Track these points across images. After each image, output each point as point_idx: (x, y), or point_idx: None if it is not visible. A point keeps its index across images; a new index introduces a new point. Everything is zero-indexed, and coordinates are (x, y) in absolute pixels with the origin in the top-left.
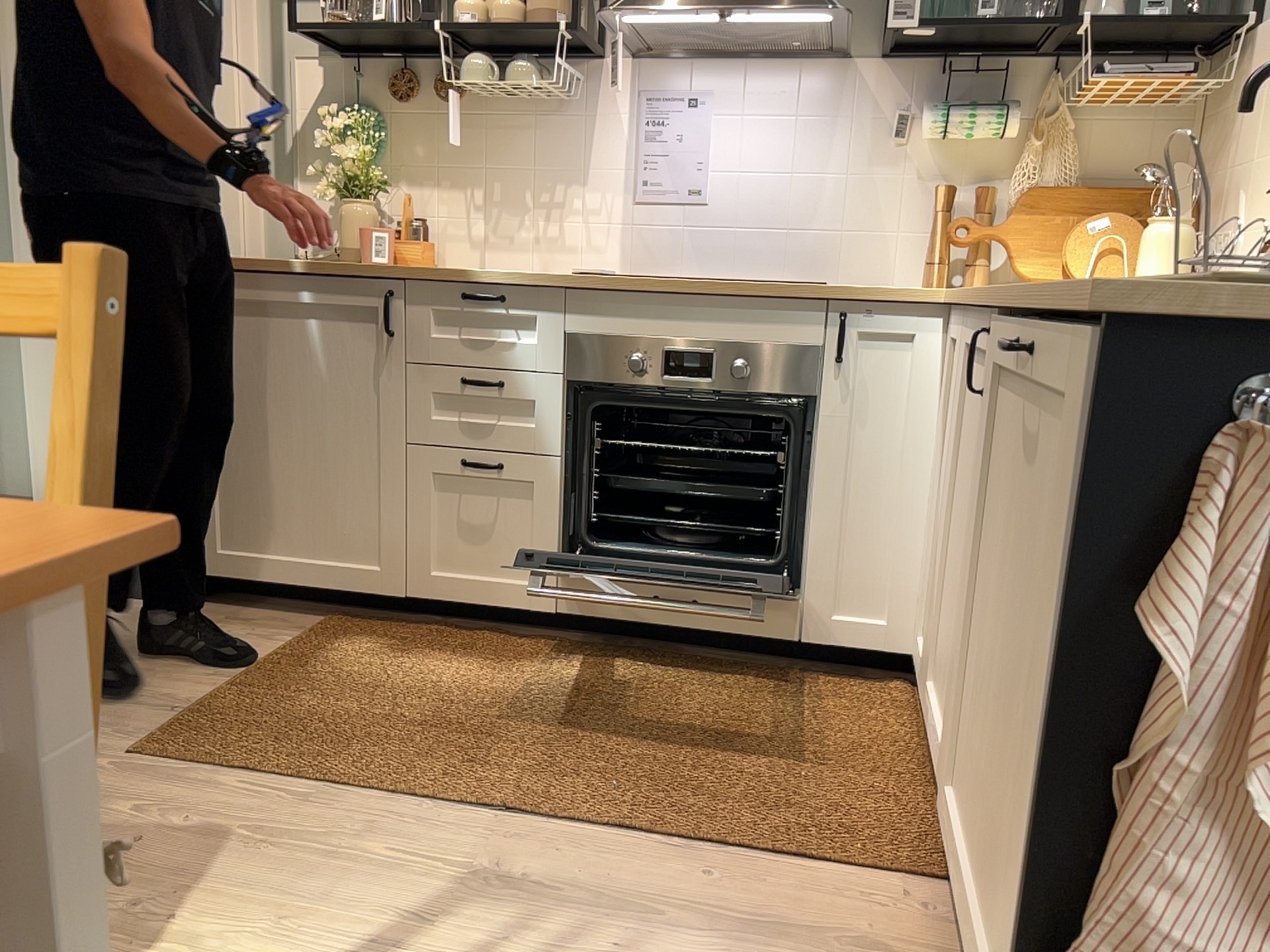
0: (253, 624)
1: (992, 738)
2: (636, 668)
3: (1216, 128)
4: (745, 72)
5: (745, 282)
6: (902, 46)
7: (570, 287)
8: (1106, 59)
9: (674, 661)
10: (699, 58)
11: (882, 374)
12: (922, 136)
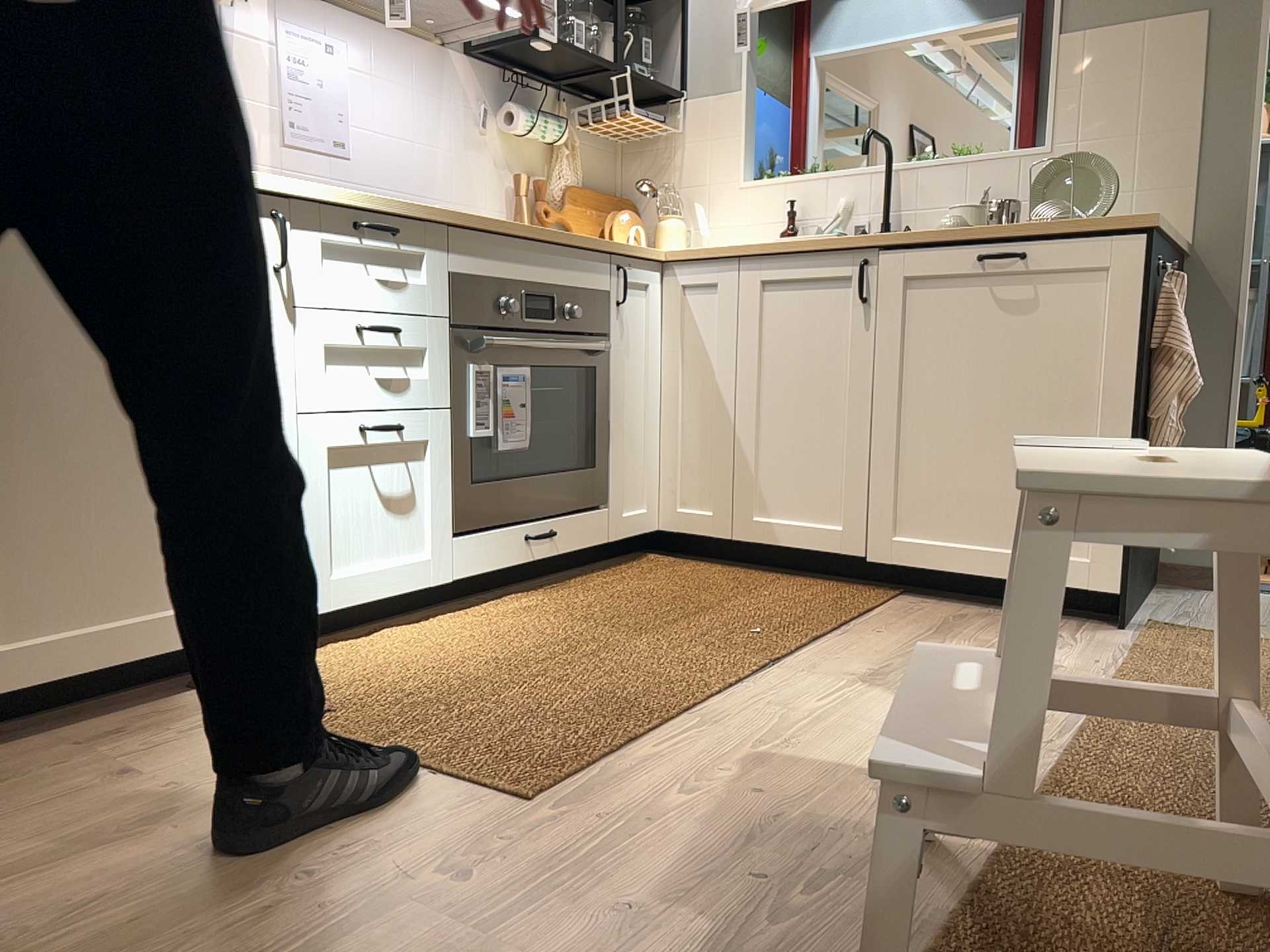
0: (134, 731)
1: (967, 470)
2: (543, 600)
3: (649, 160)
4: (375, 36)
5: (559, 233)
6: (492, 52)
7: (455, 225)
8: (581, 99)
9: (533, 593)
10: (319, 7)
11: (634, 312)
12: (517, 131)
